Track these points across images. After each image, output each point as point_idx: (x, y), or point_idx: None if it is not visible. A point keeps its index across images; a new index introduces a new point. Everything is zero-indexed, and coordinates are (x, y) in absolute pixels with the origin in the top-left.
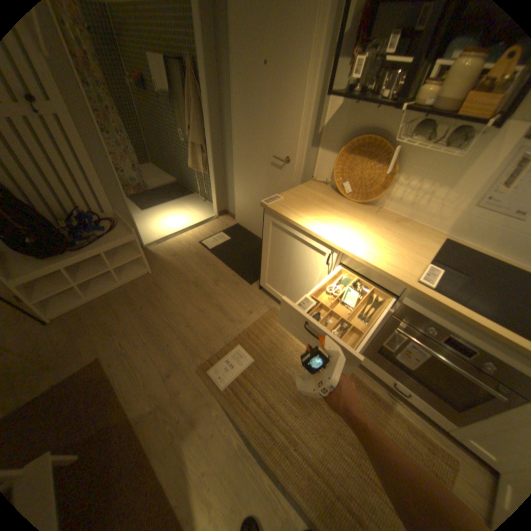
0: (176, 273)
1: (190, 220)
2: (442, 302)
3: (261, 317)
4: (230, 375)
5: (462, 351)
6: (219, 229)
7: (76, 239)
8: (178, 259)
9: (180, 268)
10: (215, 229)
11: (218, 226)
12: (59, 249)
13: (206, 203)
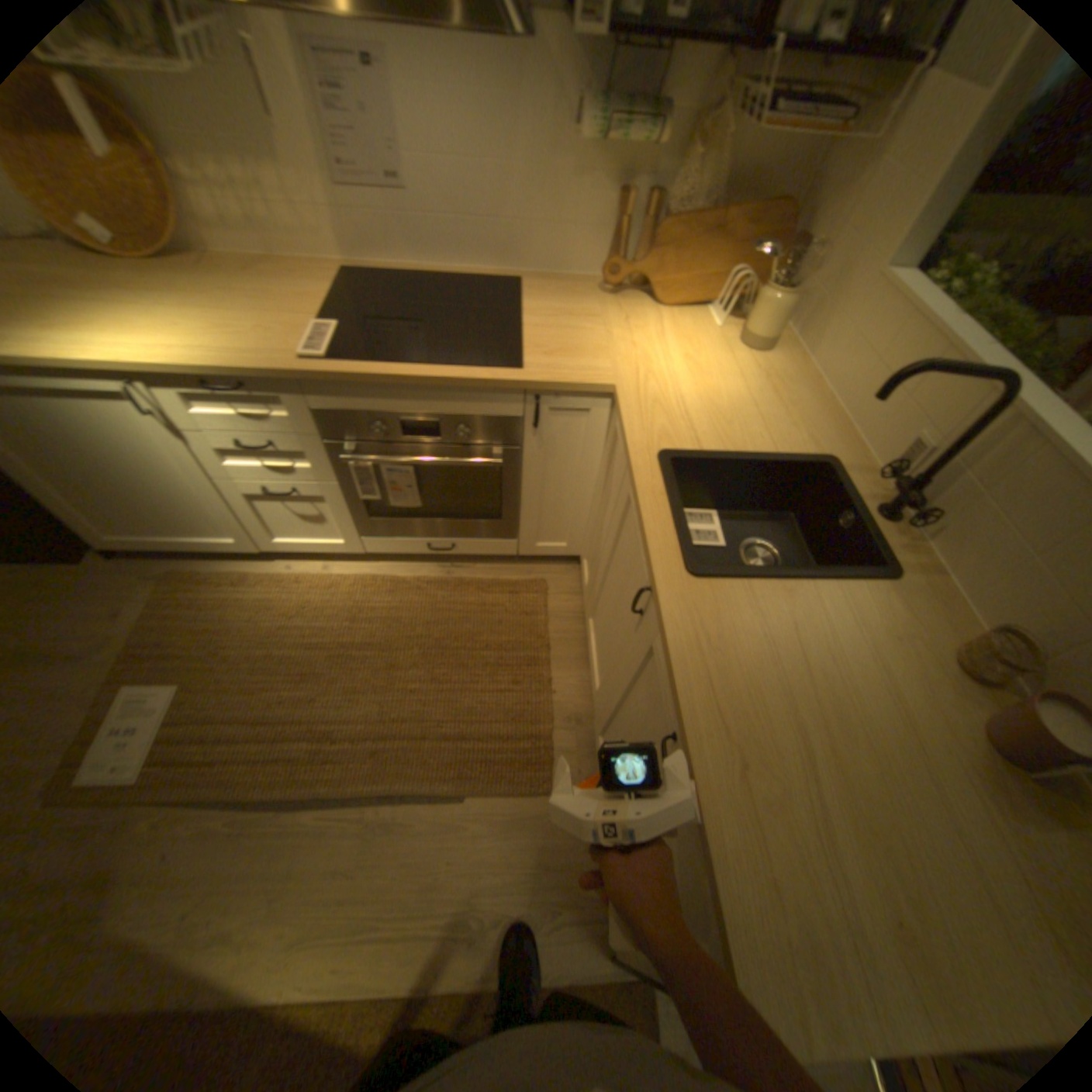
0: None
1: None
2: (339, 373)
3: (143, 608)
4: (132, 750)
5: (432, 435)
6: None
7: None
8: None
9: None
10: None
11: None
12: None
13: None
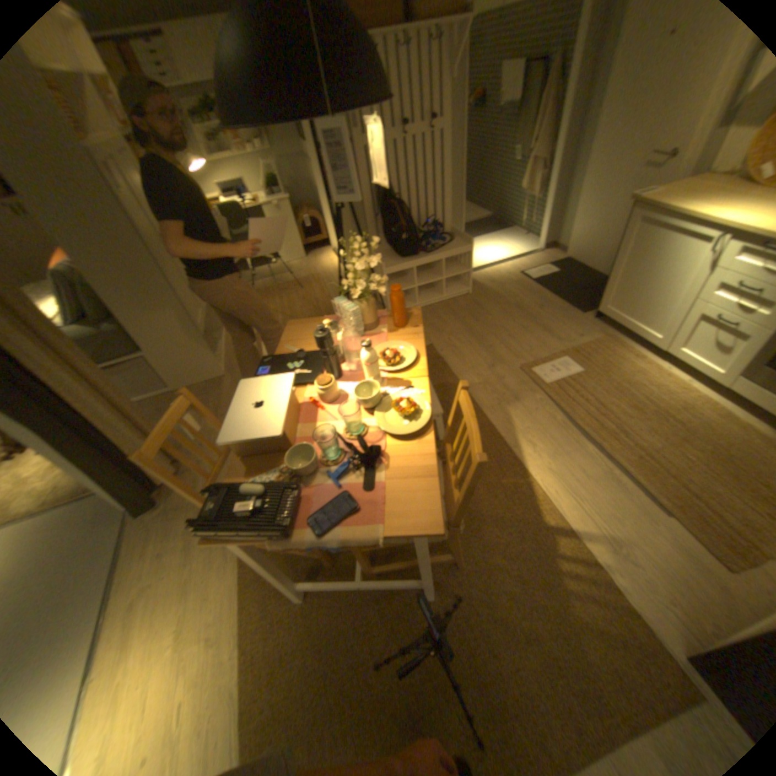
0: (495, 296)
1: (508, 252)
2: None
3: (594, 341)
4: (555, 375)
5: None
6: (544, 261)
7: (423, 247)
8: (497, 285)
9: (500, 293)
10: (539, 262)
11: (542, 259)
12: (412, 252)
13: (528, 236)
